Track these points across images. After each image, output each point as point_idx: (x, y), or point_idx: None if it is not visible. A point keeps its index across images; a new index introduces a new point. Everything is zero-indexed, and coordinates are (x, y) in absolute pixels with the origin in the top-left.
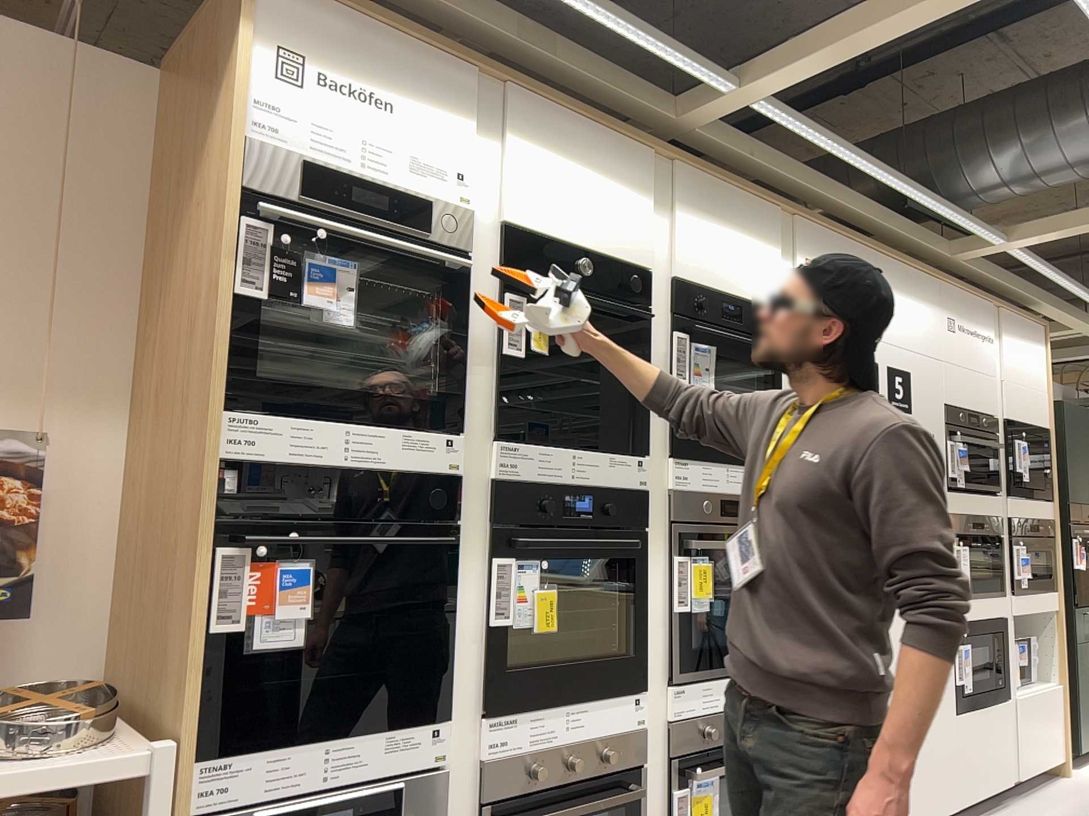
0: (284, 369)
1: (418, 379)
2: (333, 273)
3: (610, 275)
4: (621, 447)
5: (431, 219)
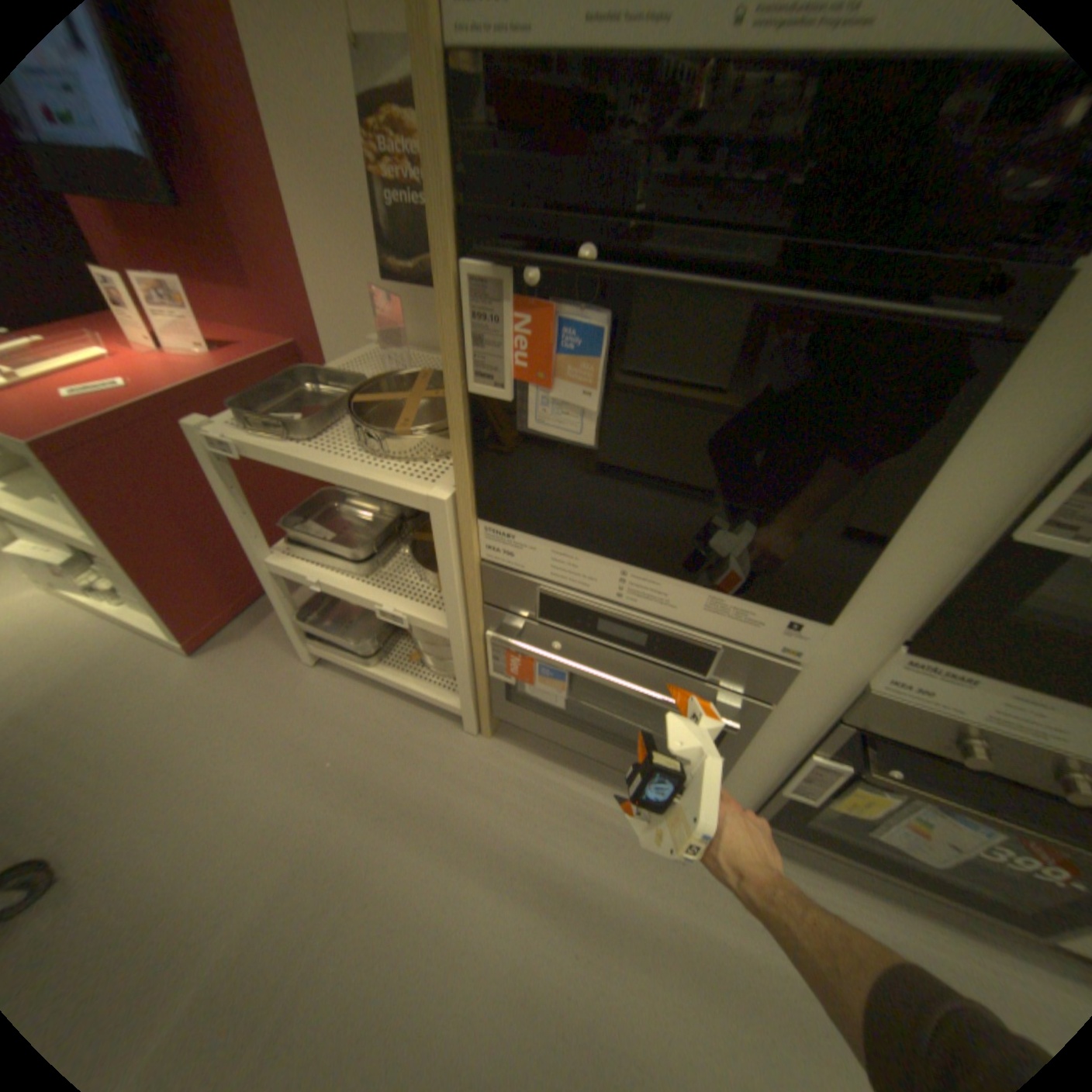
0: None
1: None
2: None
3: None
4: None
5: None
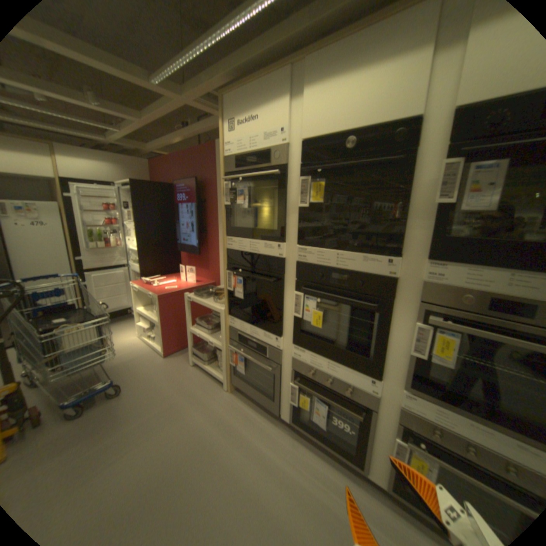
0: (240, 222)
1: (274, 221)
2: (239, 190)
3: (380, 132)
4: (380, 251)
5: (266, 154)
